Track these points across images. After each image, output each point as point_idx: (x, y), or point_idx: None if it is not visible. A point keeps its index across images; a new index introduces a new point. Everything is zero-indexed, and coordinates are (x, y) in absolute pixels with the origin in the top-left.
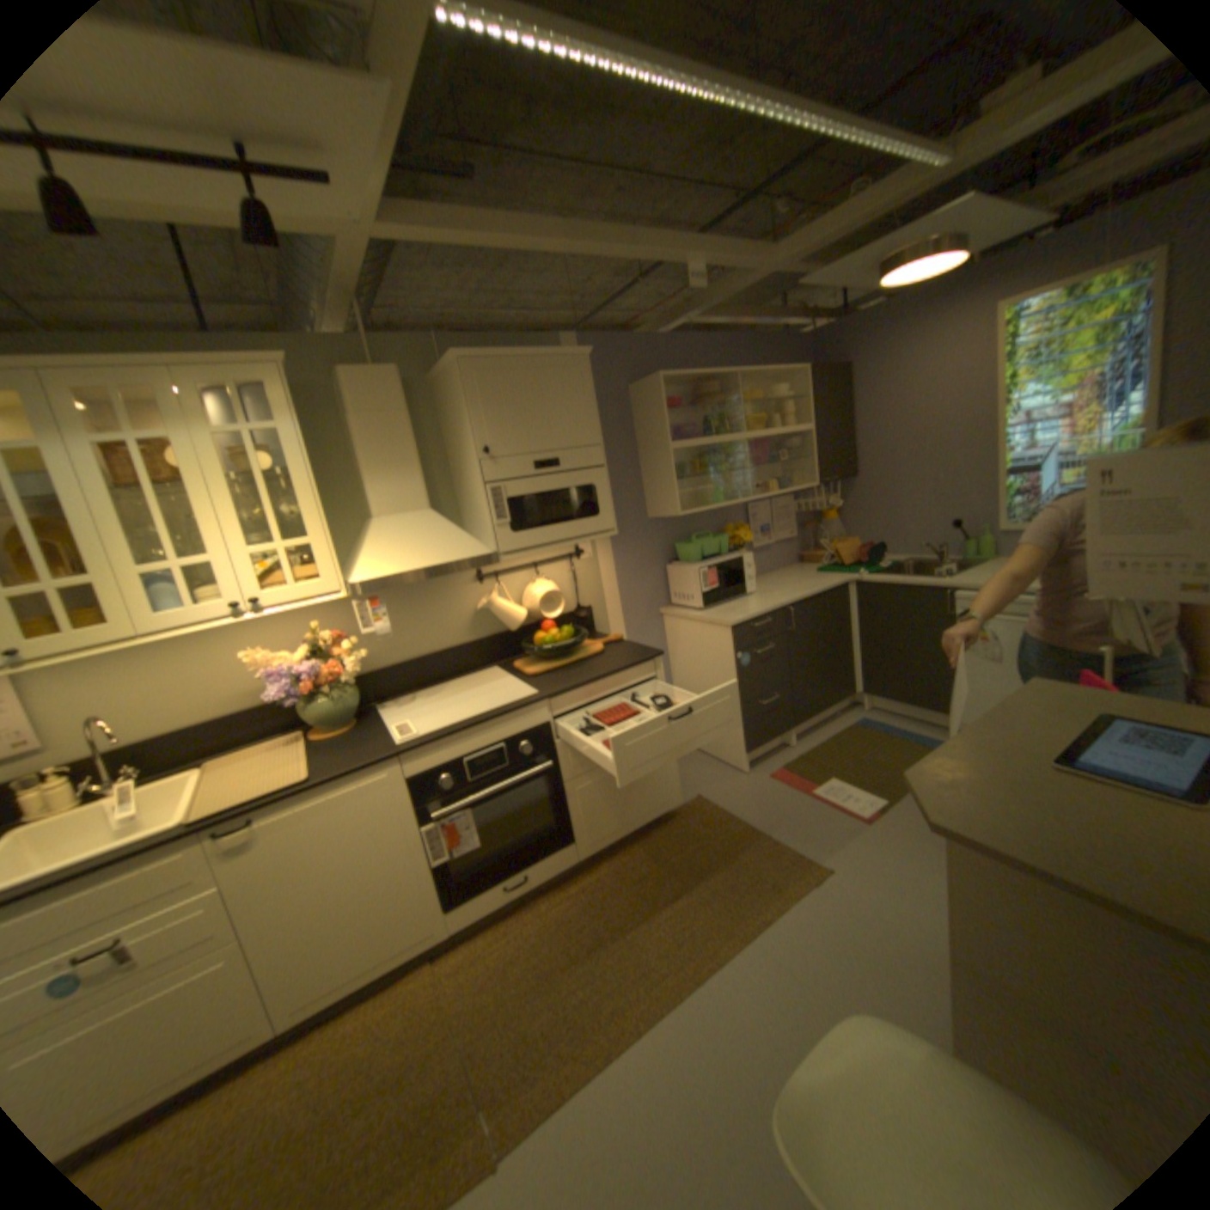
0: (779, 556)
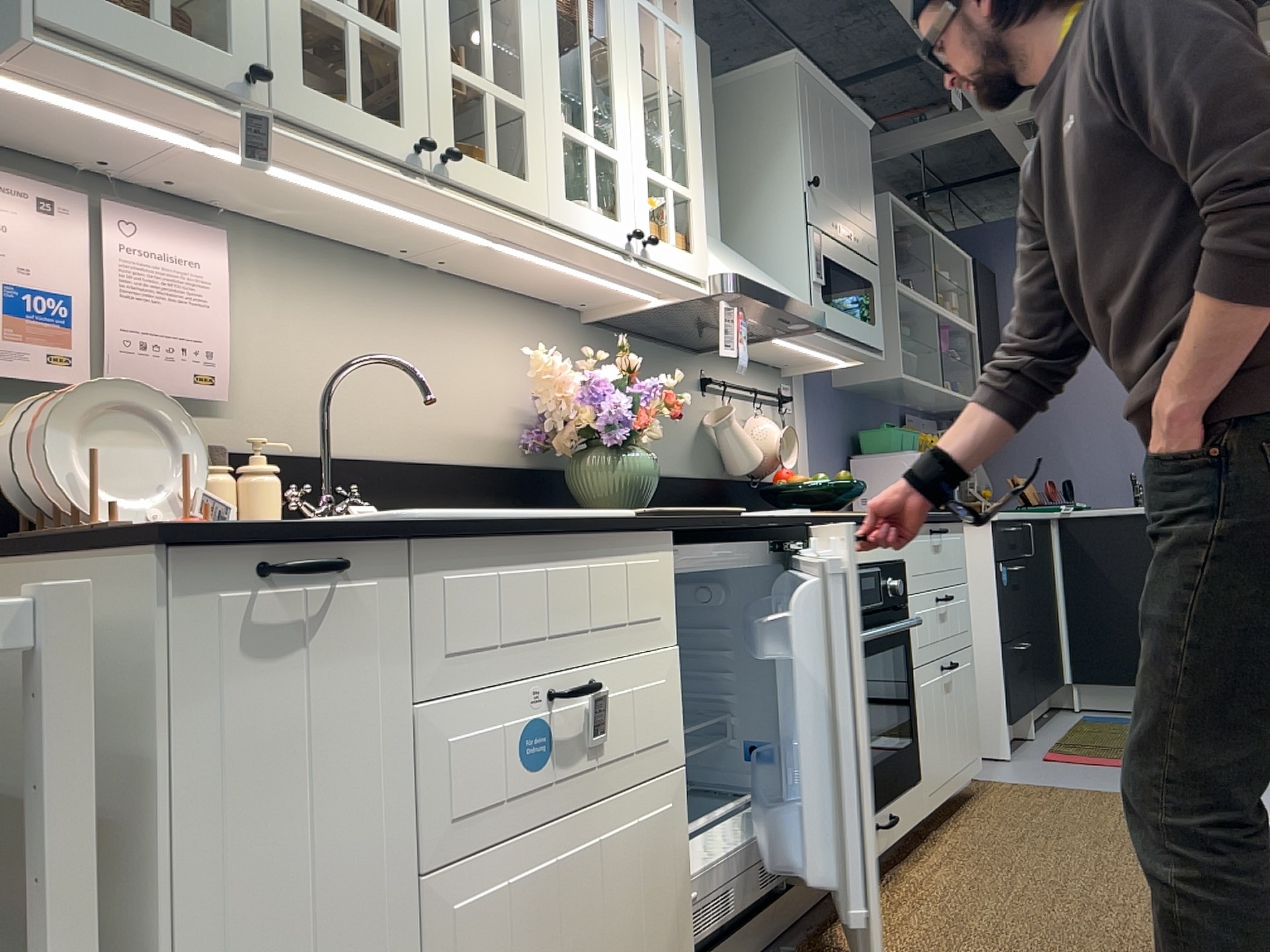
0: None
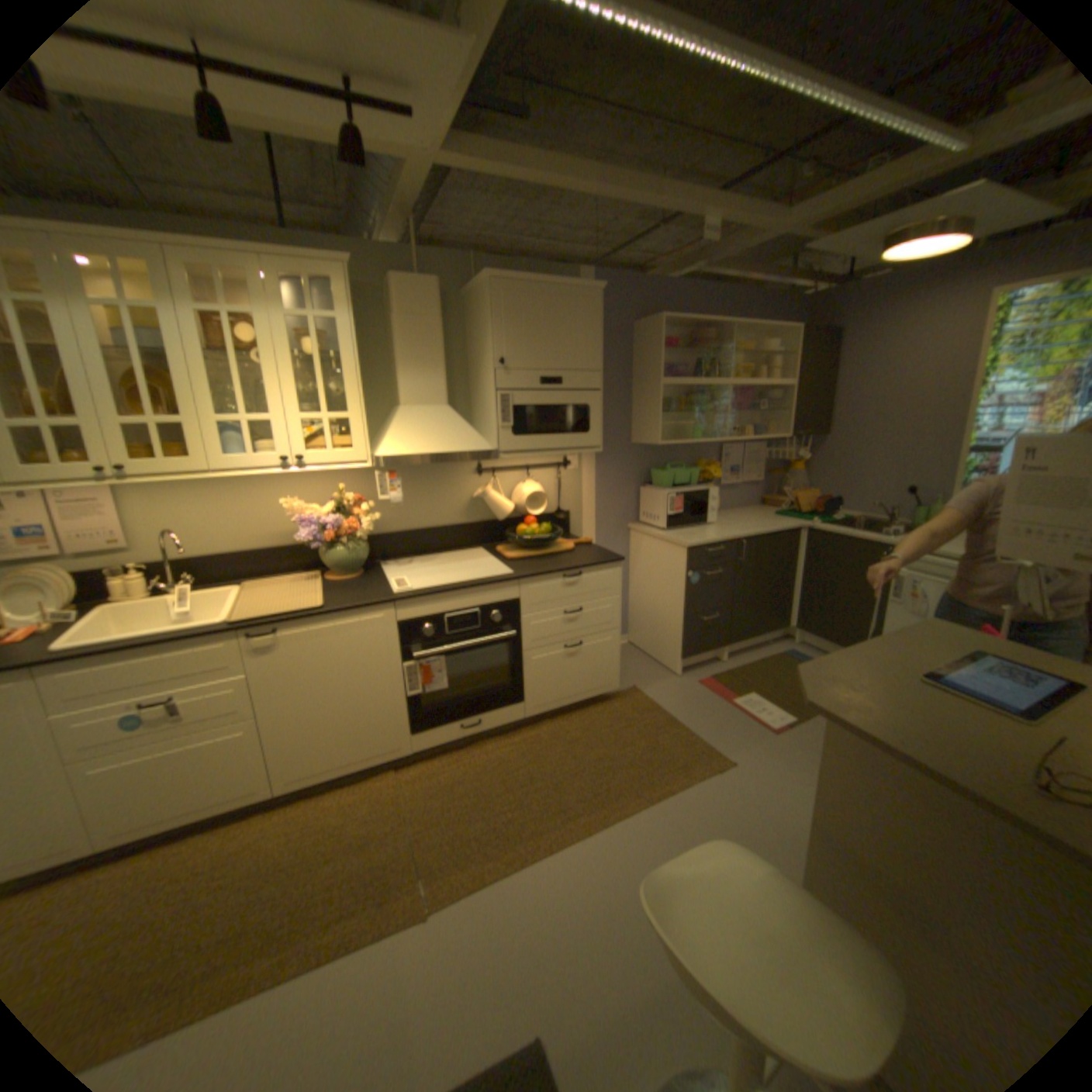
0: (744, 496)
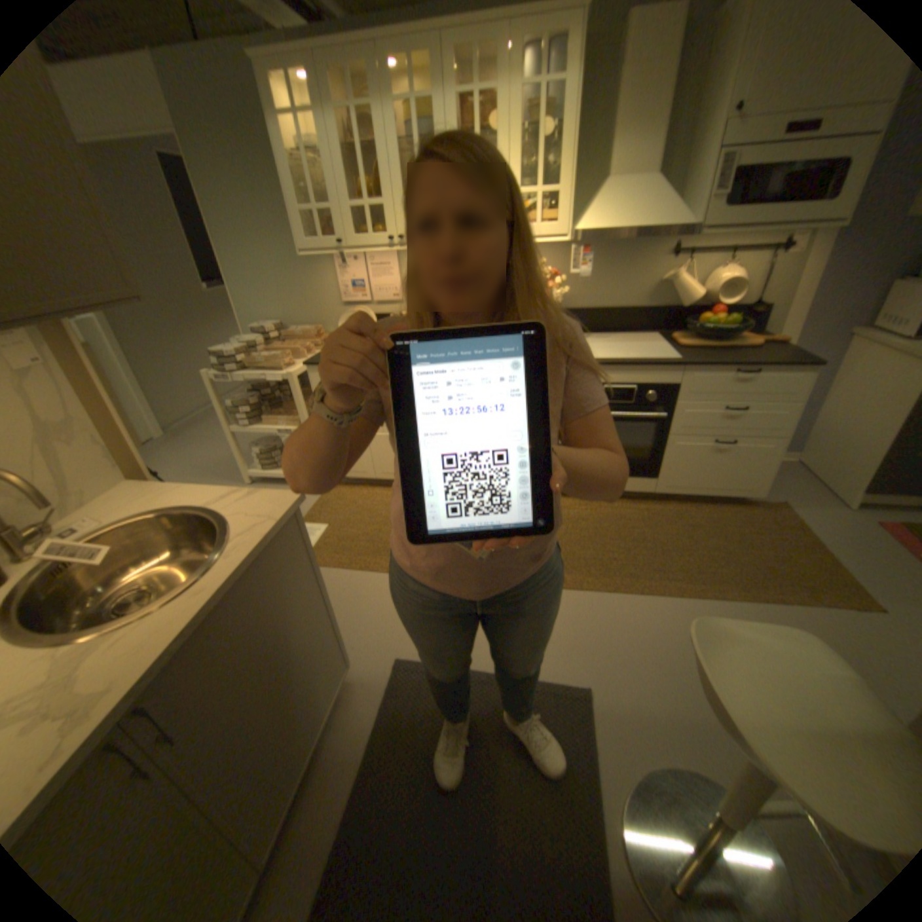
0: None
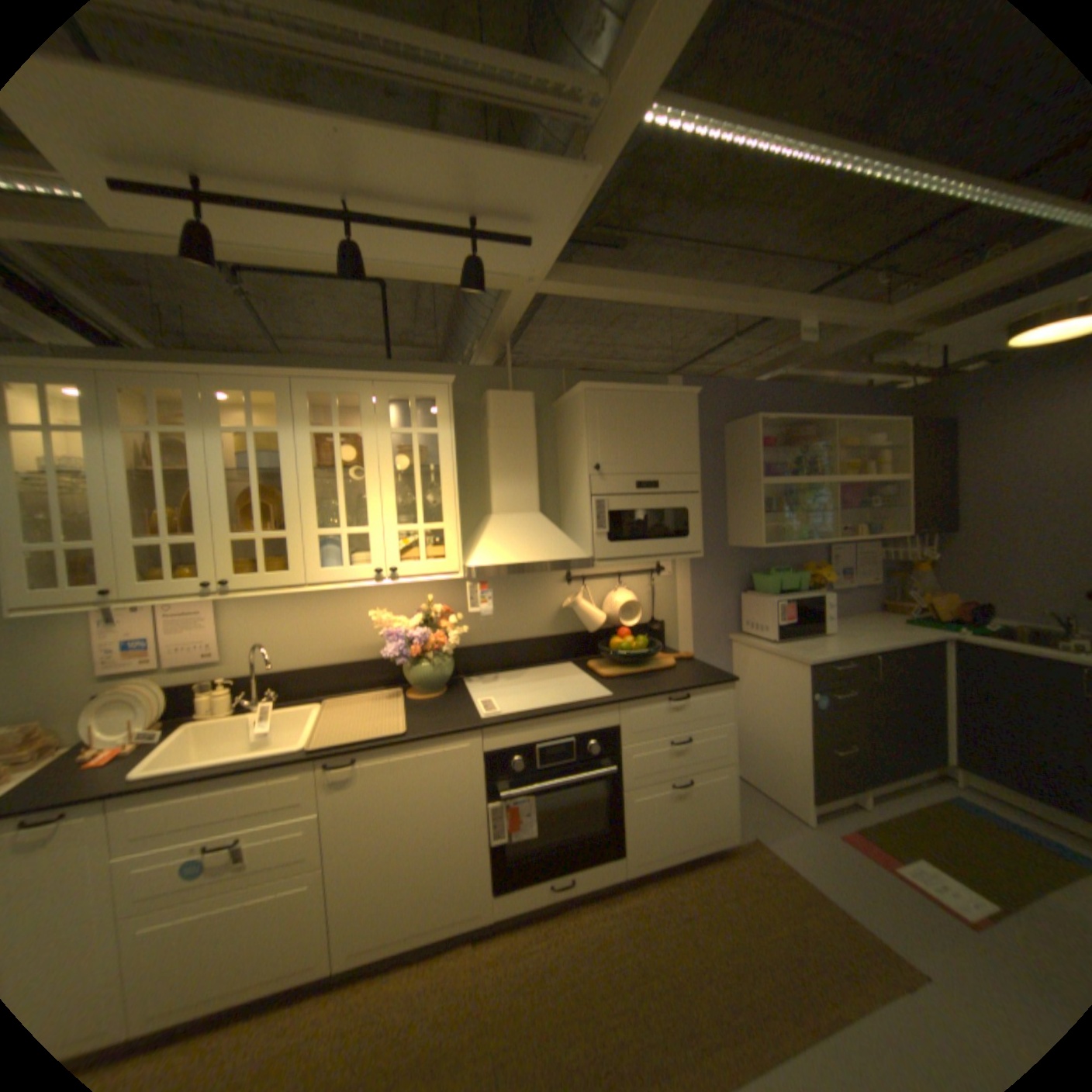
0: (860, 602)
